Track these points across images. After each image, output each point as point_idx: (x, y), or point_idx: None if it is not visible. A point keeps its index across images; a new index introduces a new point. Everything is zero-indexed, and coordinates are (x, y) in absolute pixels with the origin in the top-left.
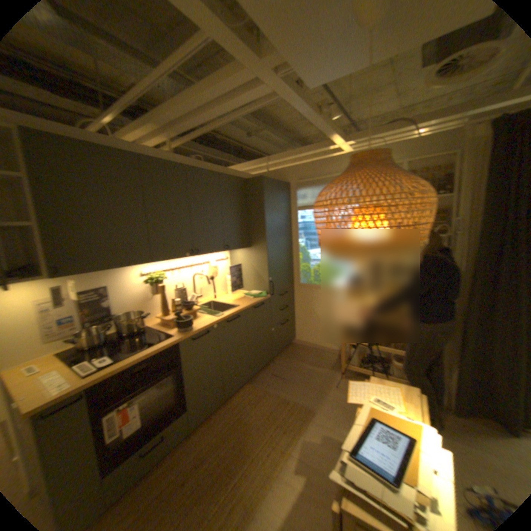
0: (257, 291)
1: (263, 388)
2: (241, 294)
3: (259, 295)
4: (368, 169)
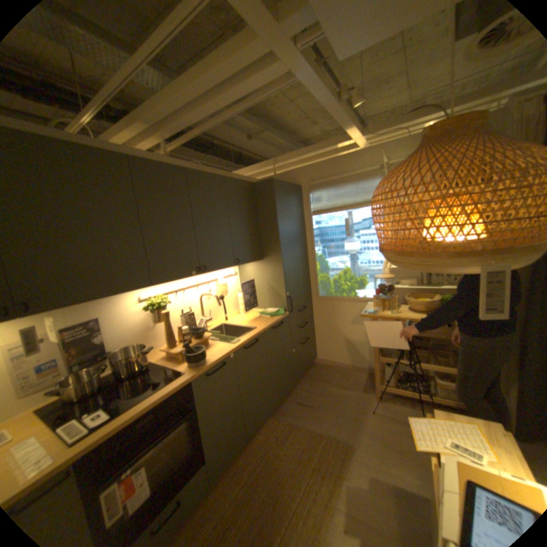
0: (274, 309)
1: (290, 420)
2: (256, 313)
3: (277, 313)
4: (465, 139)
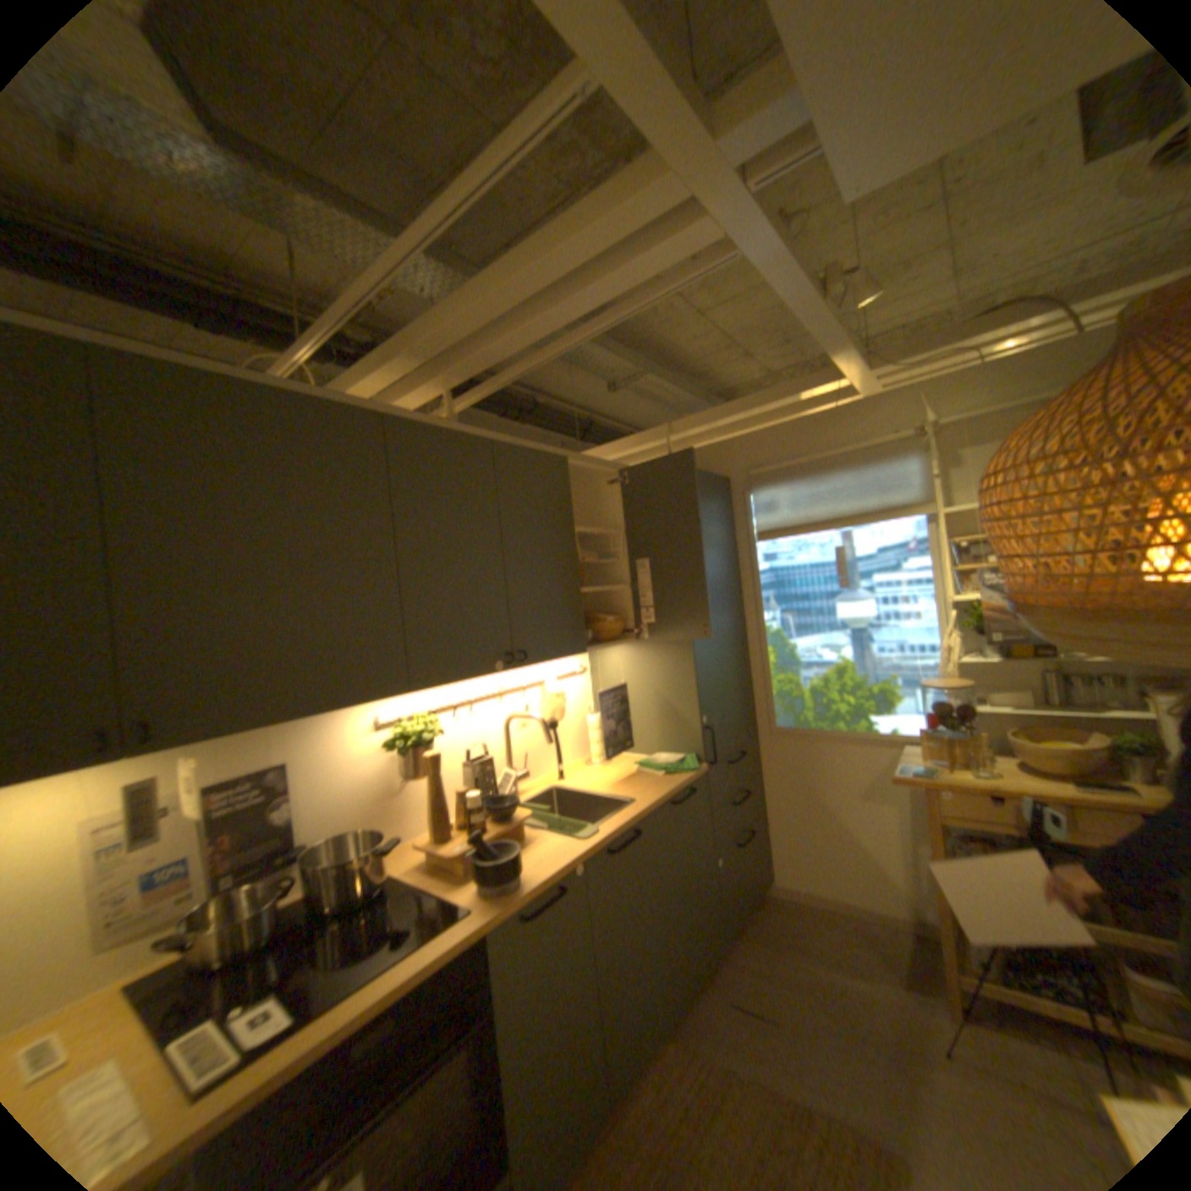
0: (672, 756)
1: (719, 1057)
2: (631, 764)
3: (682, 766)
4: None
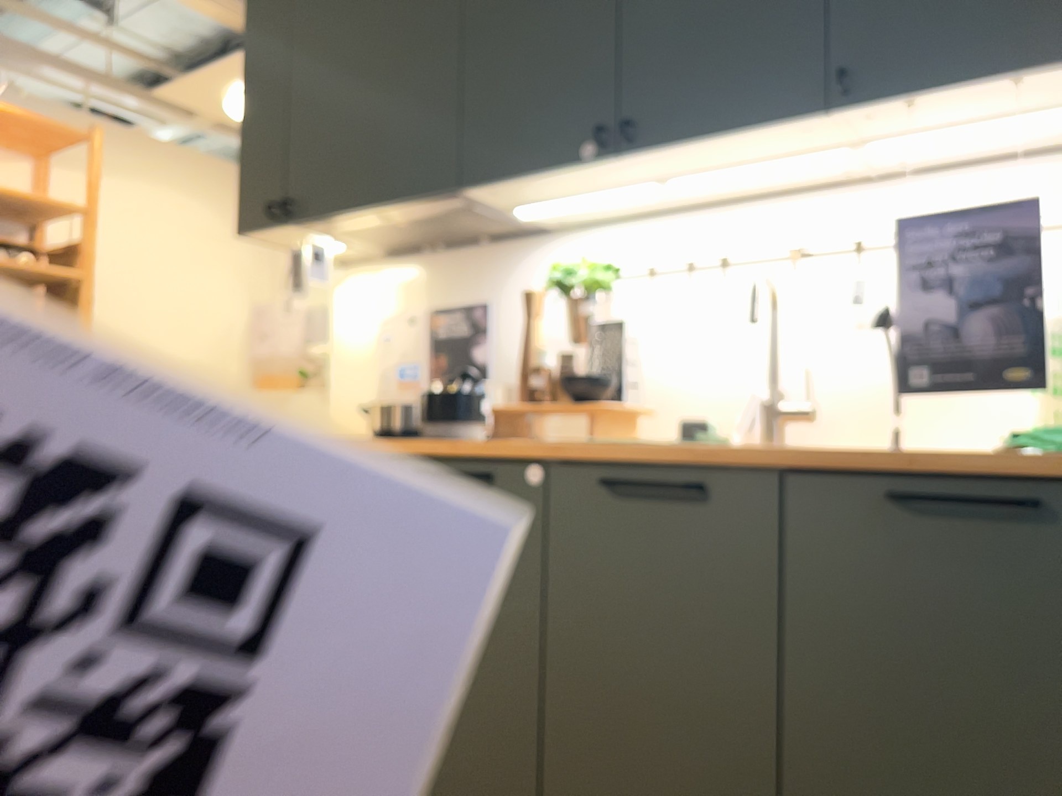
0: None
1: None
2: None
3: None
4: None
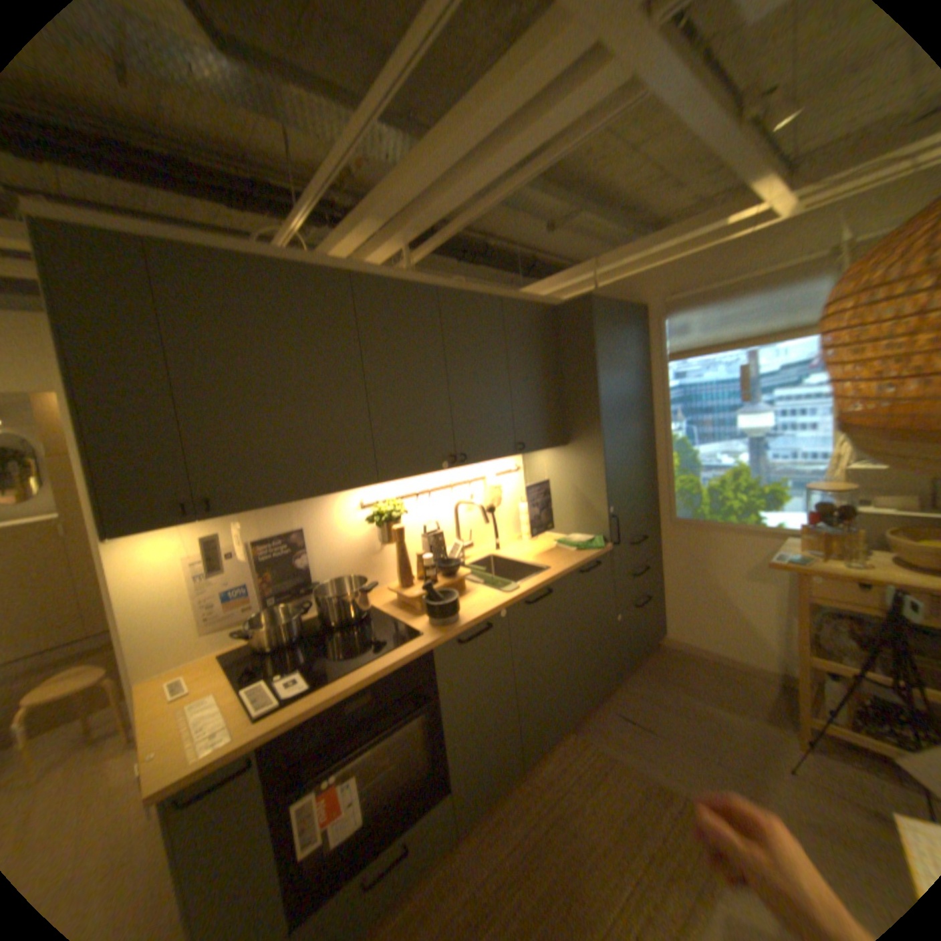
0: (584, 537)
1: (607, 749)
2: (551, 541)
3: (591, 544)
4: None
